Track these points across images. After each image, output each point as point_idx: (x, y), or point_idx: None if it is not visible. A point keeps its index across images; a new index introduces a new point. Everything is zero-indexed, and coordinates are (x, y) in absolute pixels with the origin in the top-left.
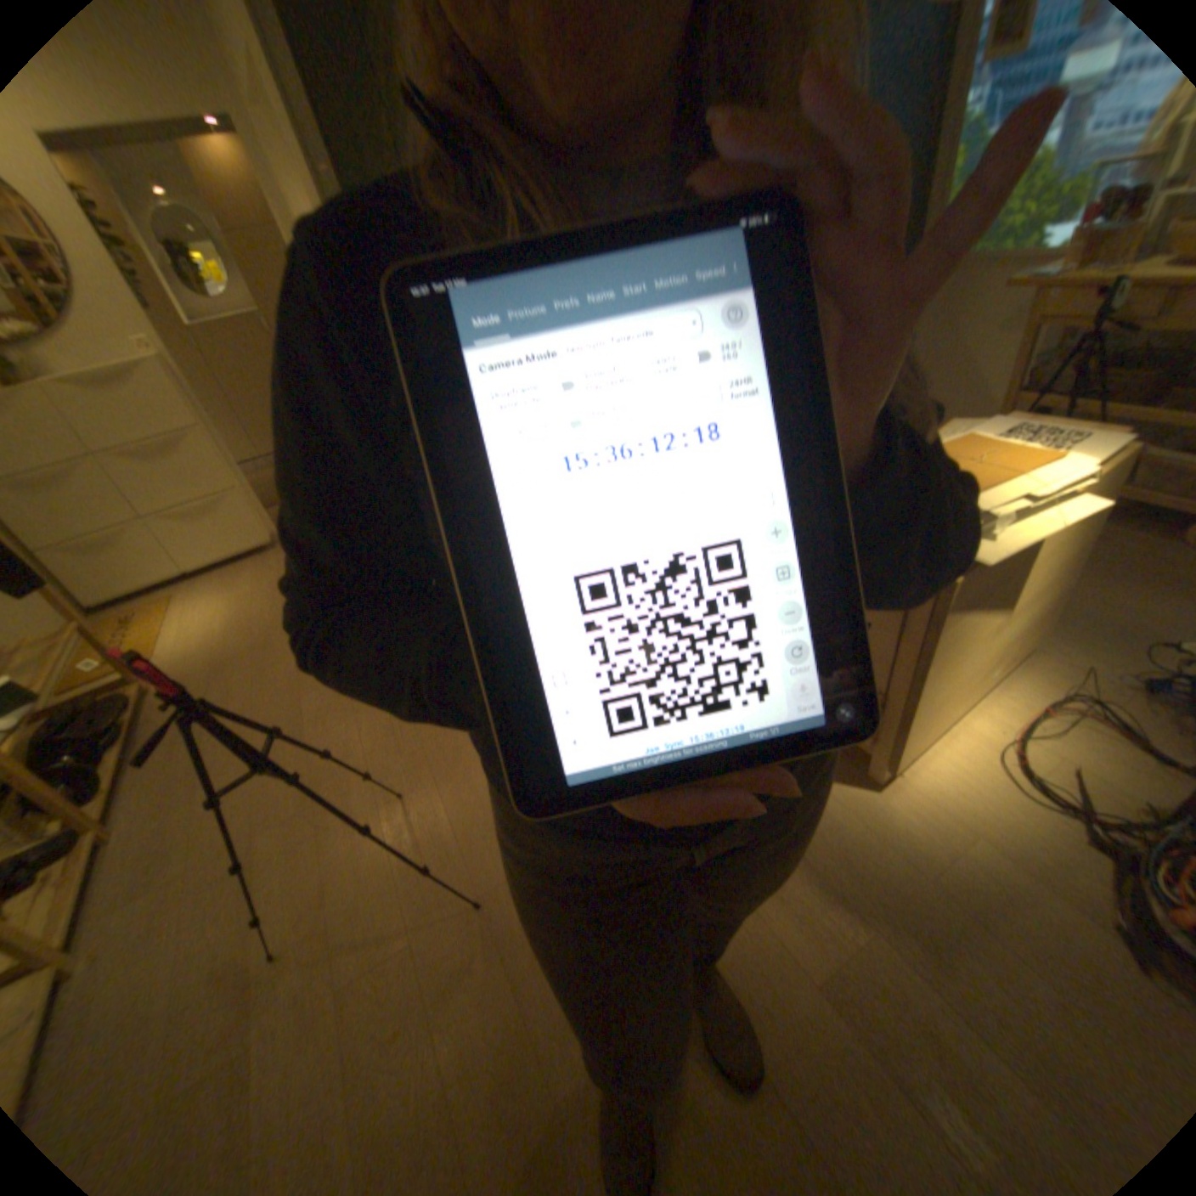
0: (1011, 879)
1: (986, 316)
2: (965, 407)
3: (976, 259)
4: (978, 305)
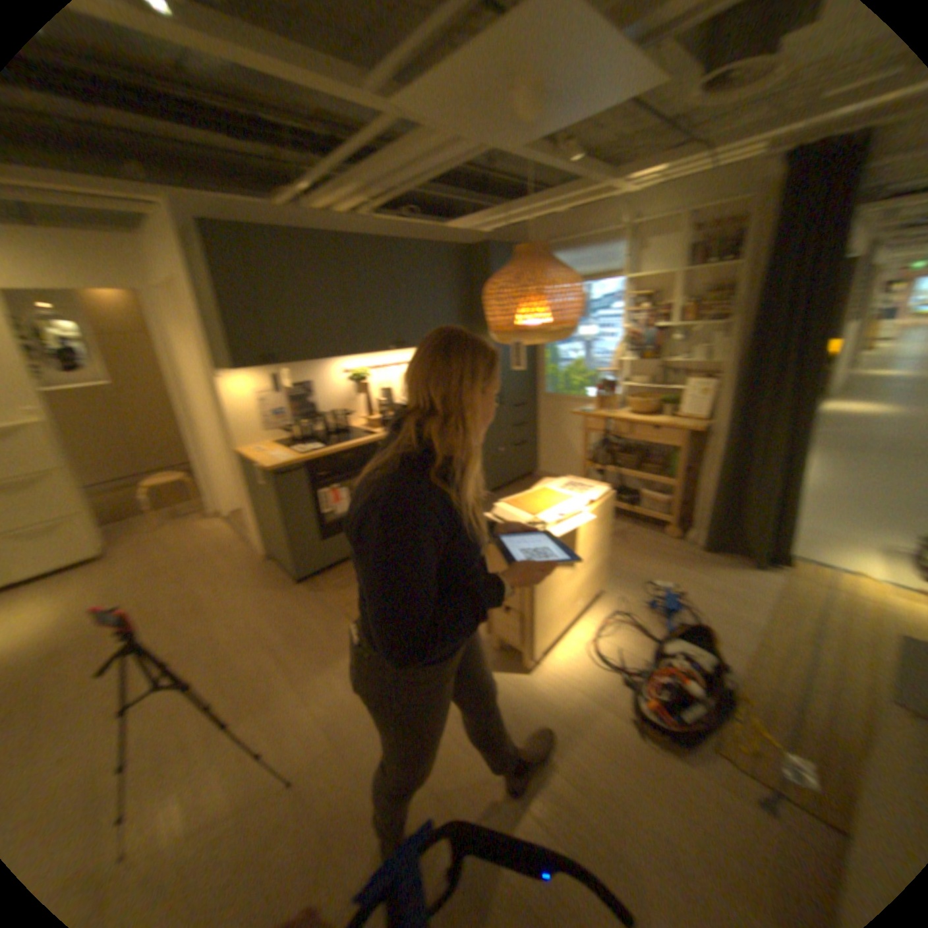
0: (590, 708)
1: (573, 423)
2: (572, 466)
3: (563, 397)
4: (568, 418)
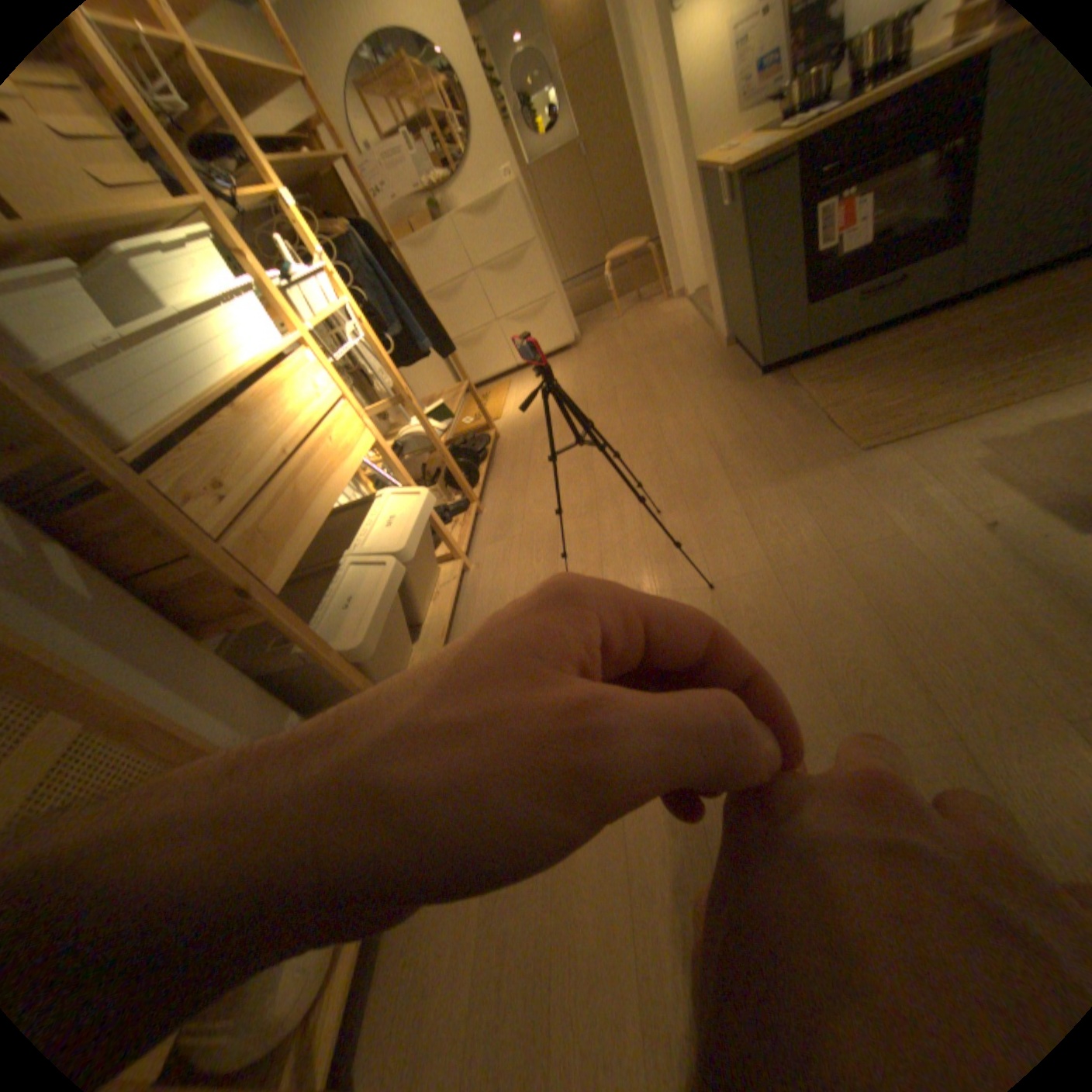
0: None
1: None
2: None
3: None
4: None
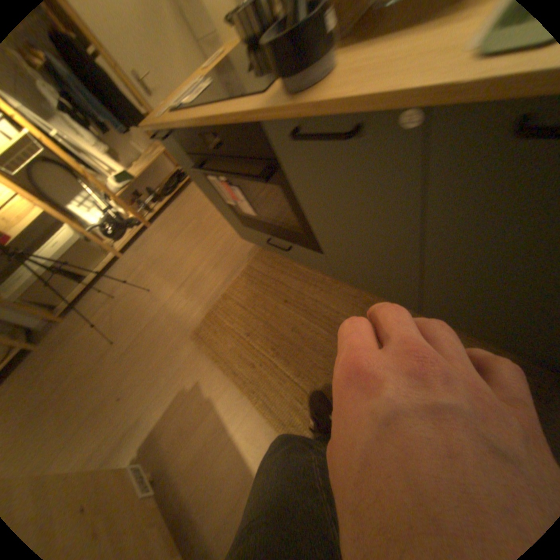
0: None
1: None
2: None
3: None
4: None
